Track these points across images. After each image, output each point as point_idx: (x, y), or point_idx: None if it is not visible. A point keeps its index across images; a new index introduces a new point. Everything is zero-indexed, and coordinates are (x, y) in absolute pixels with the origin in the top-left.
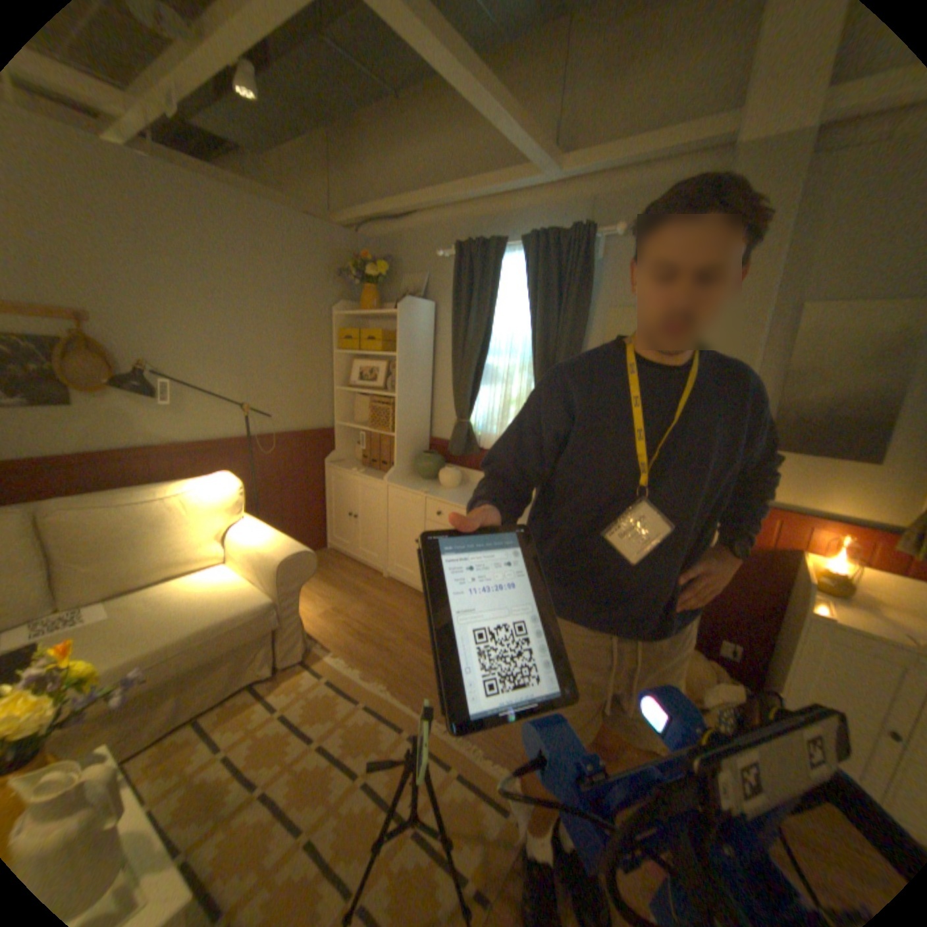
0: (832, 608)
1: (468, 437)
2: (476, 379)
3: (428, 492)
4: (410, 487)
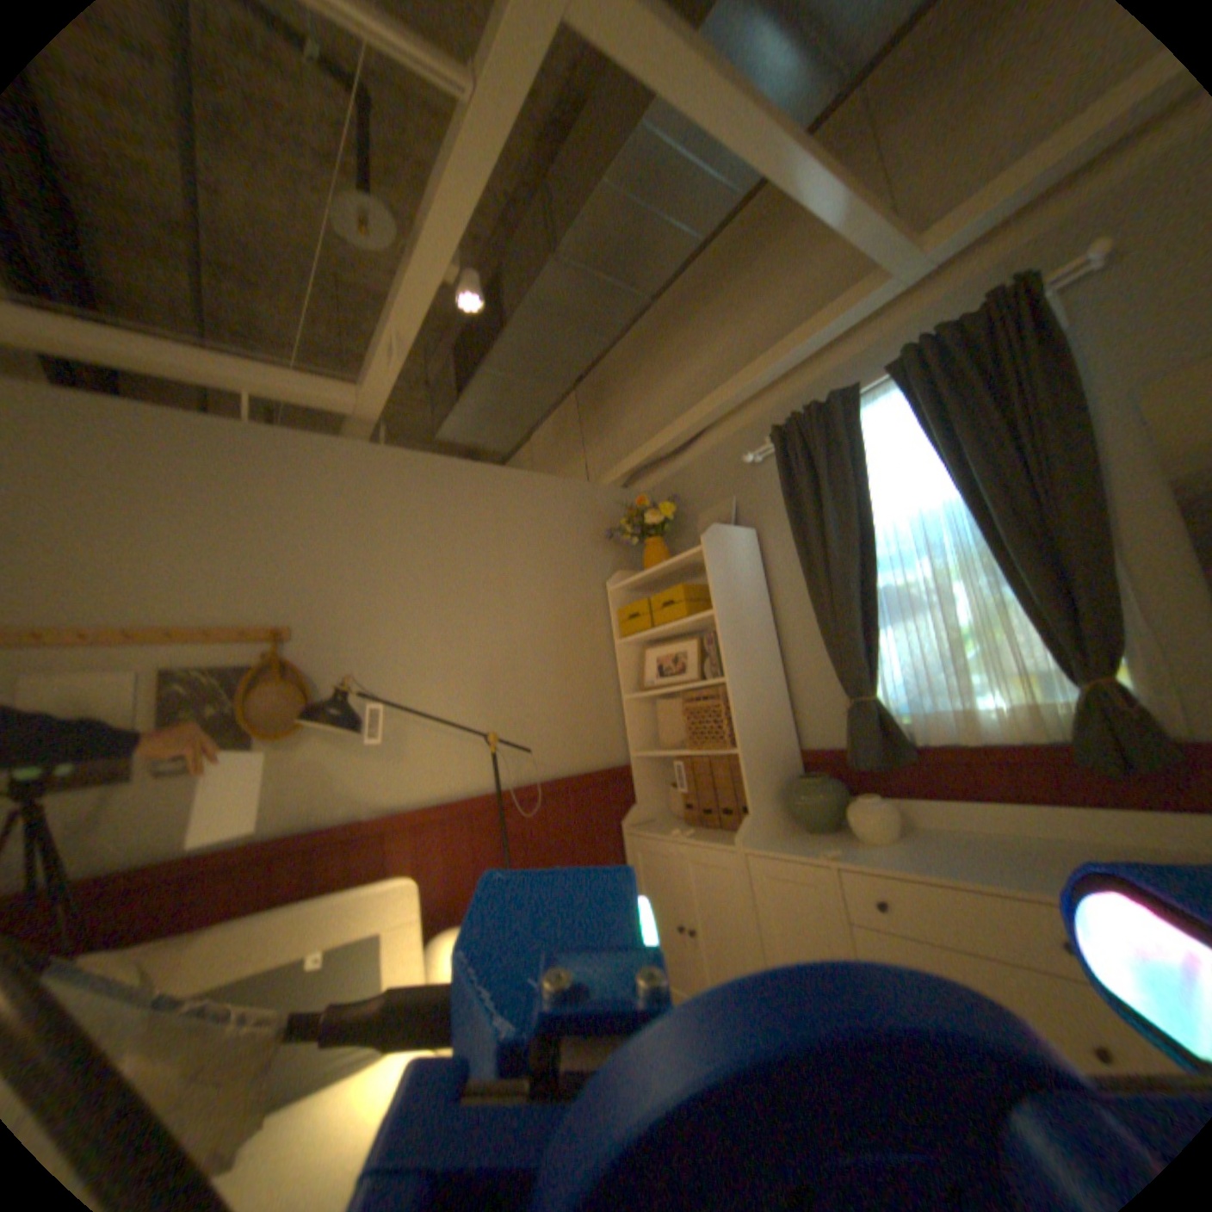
0: None
1: (886, 728)
2: (870, 615)
3: (841, 855)
4: (796, 849)
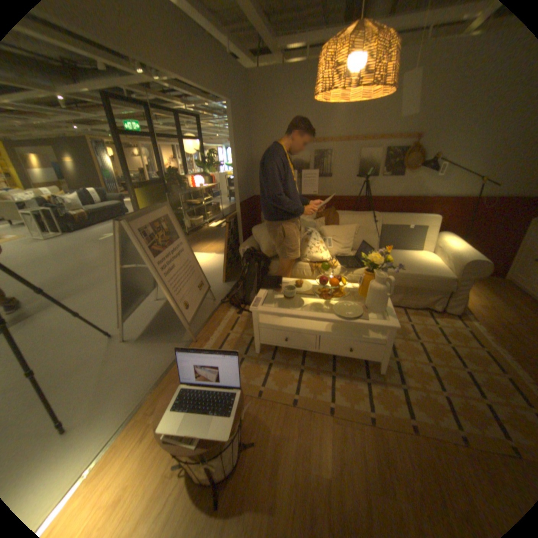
0: None
1: None
2: None
3: None
4: None
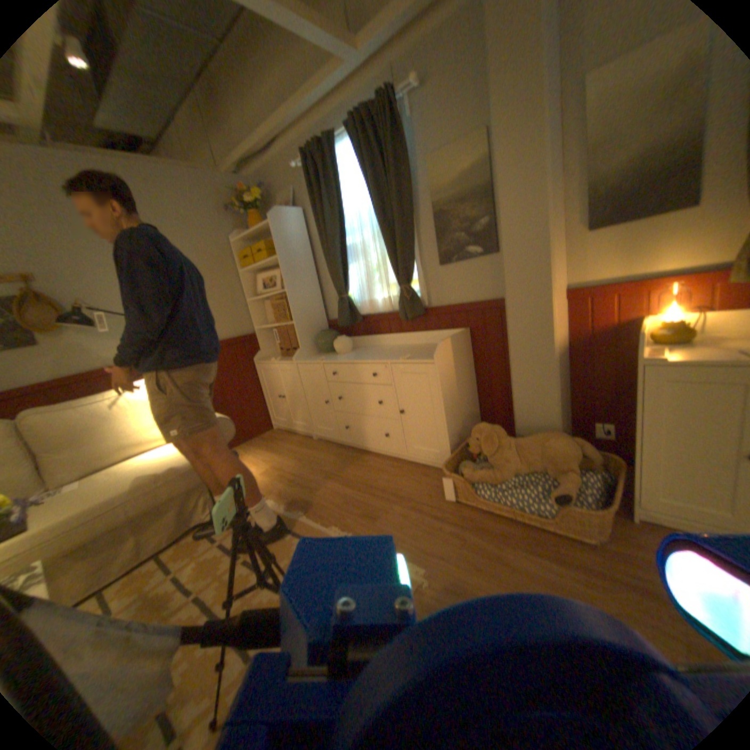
0: (667, 351)
1: (352, 308)
2: (345, 258)
3: (325, 358)
4: (312, 359)
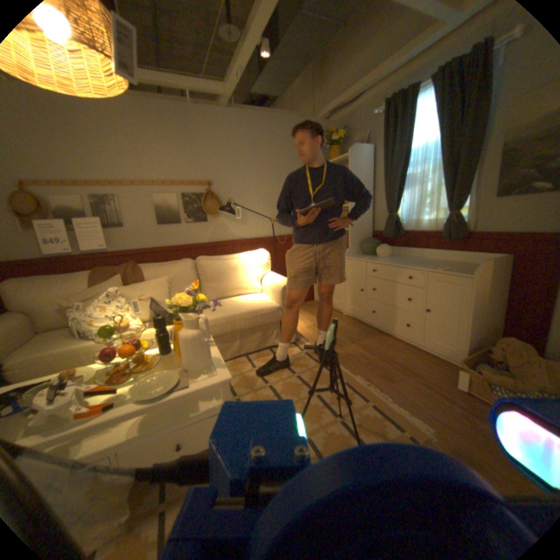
0: None
1: (397, 224)
2: (402, 185)
3: (369, 259)
4: (358, 258)
